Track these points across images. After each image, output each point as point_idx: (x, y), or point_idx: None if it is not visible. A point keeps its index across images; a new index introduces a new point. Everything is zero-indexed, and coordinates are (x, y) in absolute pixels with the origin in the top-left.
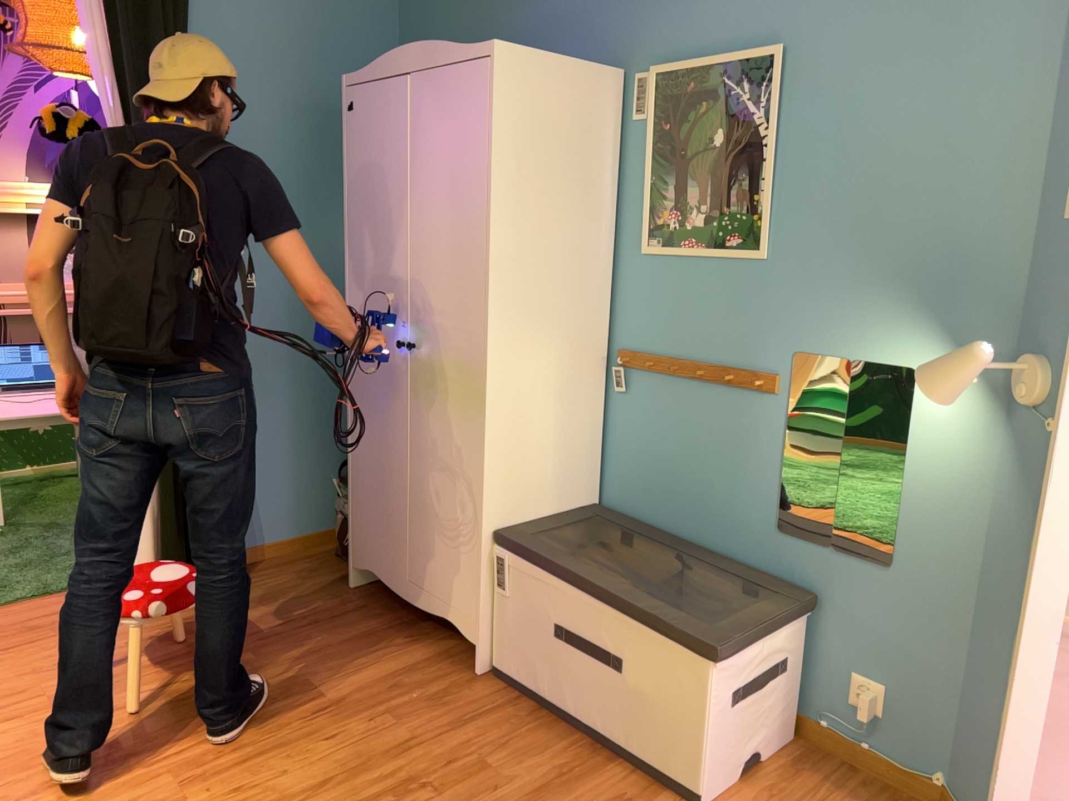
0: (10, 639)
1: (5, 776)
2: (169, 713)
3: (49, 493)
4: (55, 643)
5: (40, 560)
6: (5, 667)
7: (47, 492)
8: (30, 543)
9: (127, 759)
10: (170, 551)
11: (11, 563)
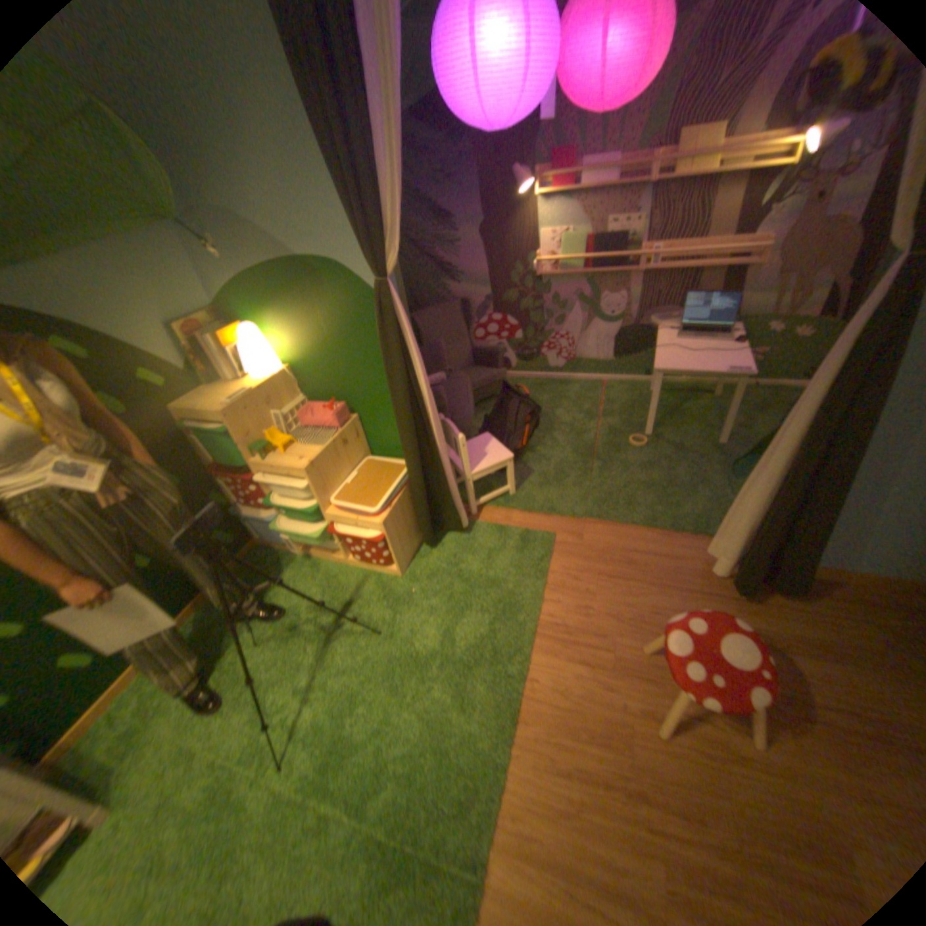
0: (616, 569)
1: (564, 735)
2: (693, 769)
3: (686, 420)
4: (640, 594)
5: (660, 488)
6: (604, 599)
7: (685, 419)
8: (660, 465)
9: (642, 804)
10: (755, 576)
11: (642, 482)
